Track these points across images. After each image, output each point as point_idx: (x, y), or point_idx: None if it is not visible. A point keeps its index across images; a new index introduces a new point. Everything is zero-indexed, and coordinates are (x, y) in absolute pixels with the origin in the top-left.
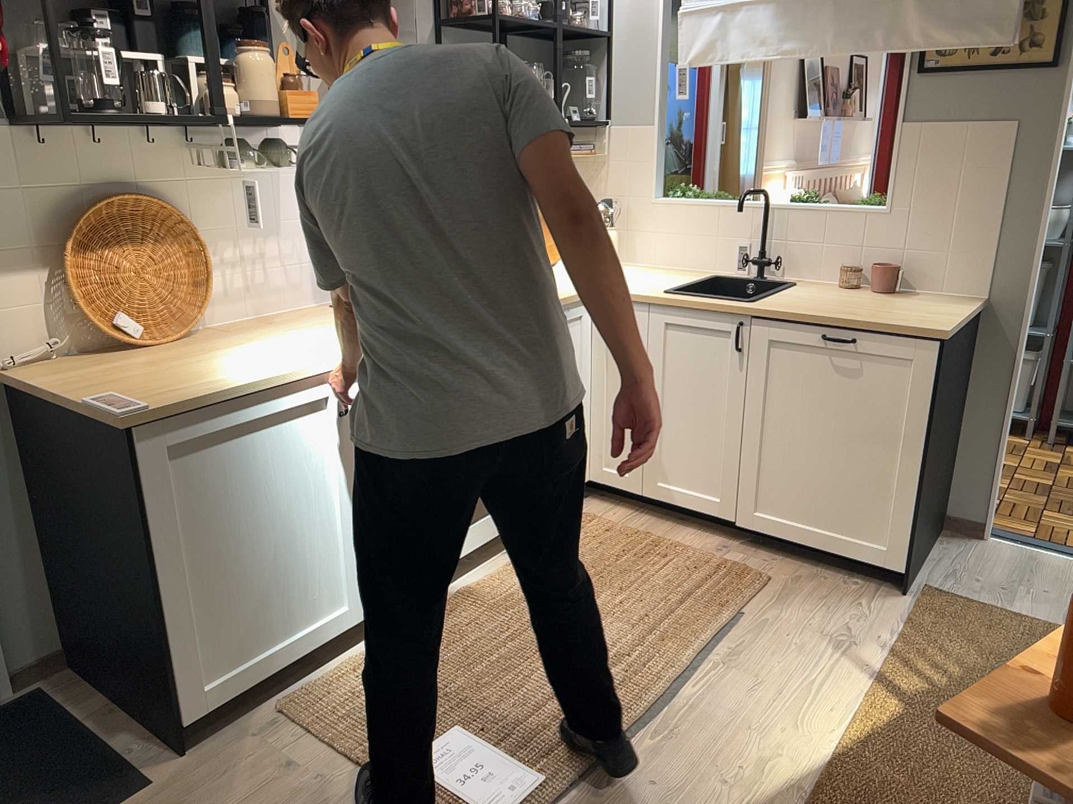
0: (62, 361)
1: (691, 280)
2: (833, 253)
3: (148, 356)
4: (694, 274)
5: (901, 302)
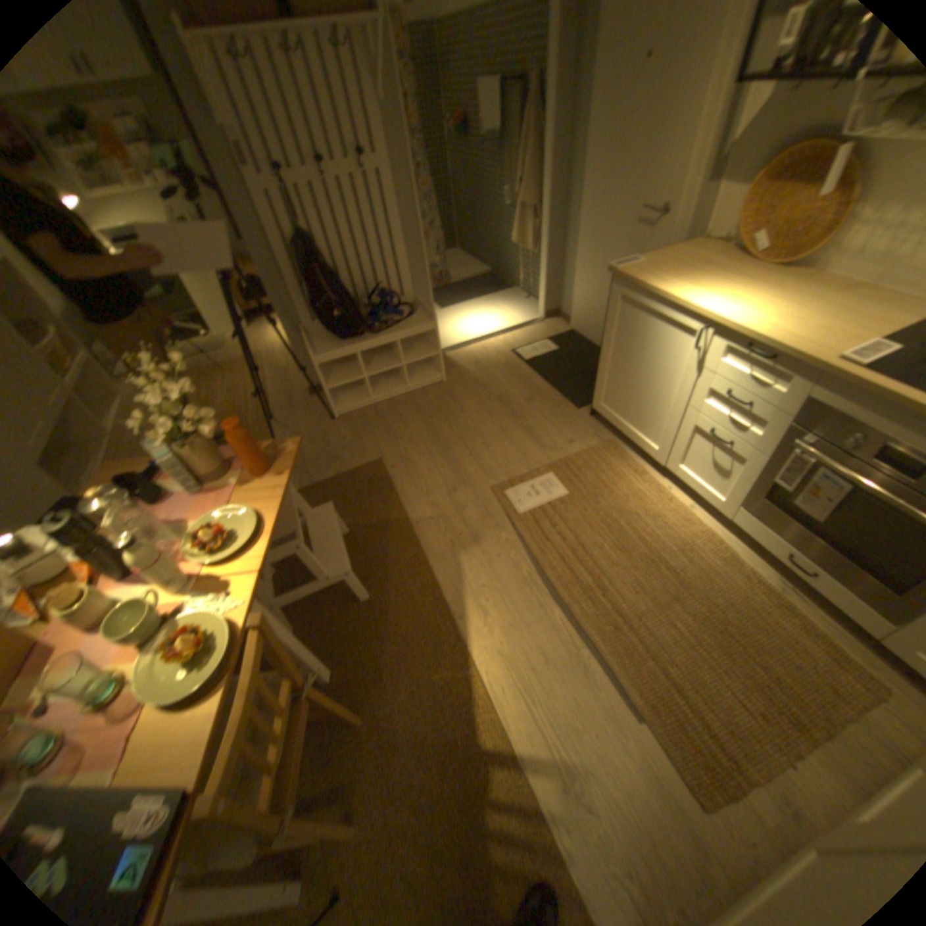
0: (721, 244)
1: None
2: None
3: (732, 261)
4: None
5: None
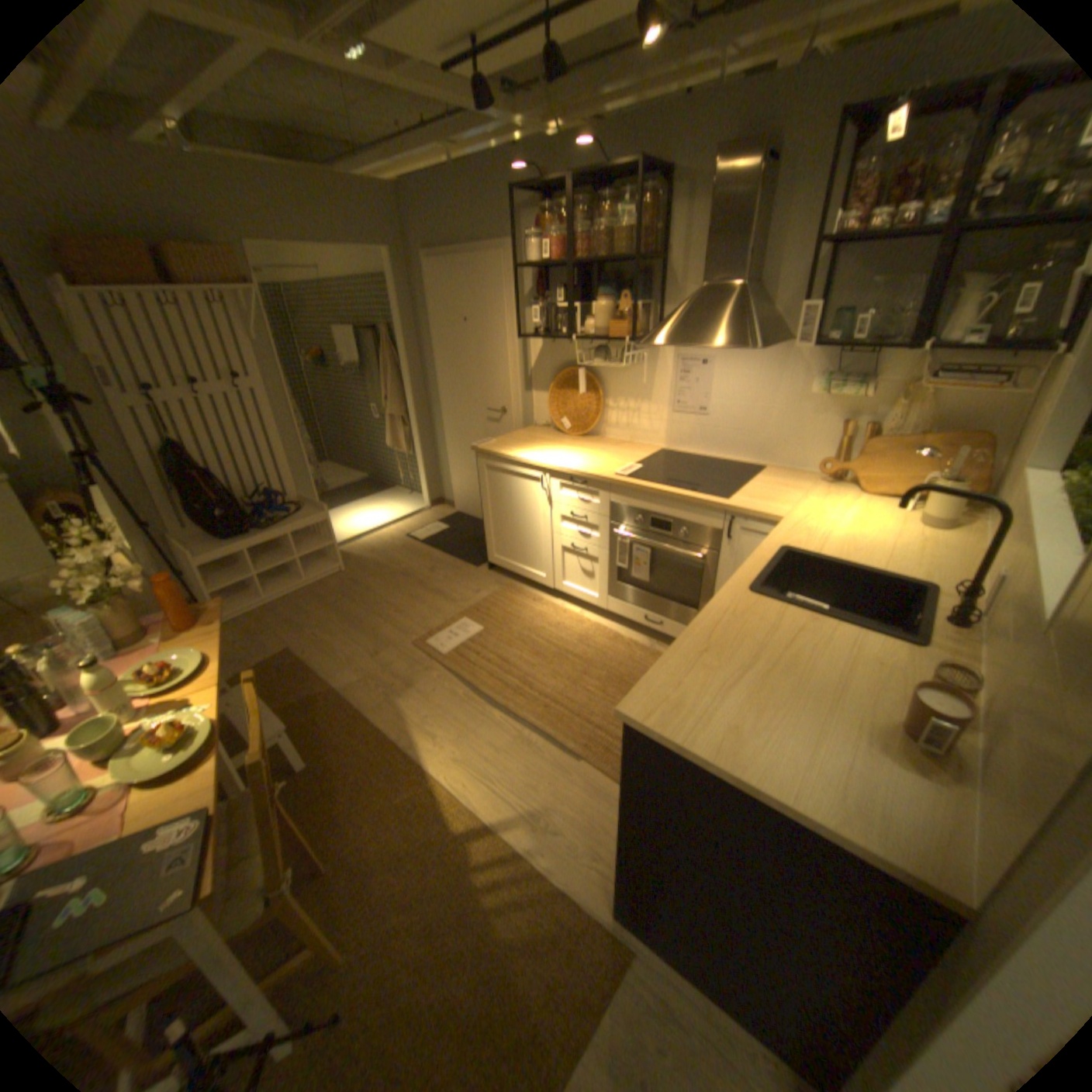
0: (545, 429)
1: (885, 569)
2: (1004, 652)
3: (552, 437)
4: (936, 575)
5: (824, 729)
